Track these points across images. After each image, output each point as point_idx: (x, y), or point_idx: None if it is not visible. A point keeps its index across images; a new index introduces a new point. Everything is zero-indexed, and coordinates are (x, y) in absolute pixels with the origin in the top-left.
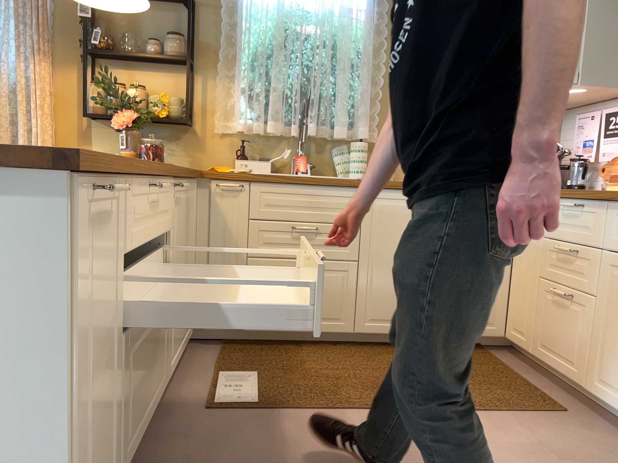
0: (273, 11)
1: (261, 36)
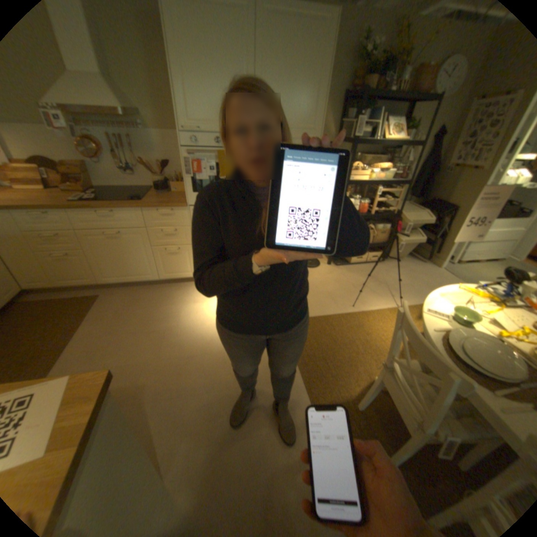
0: None
1: None
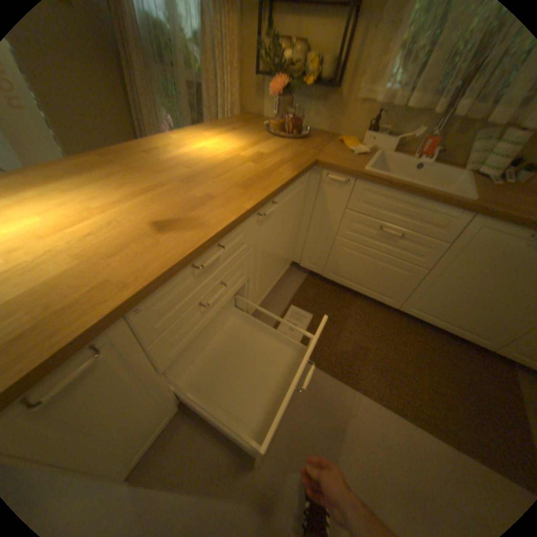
0: None
1: None
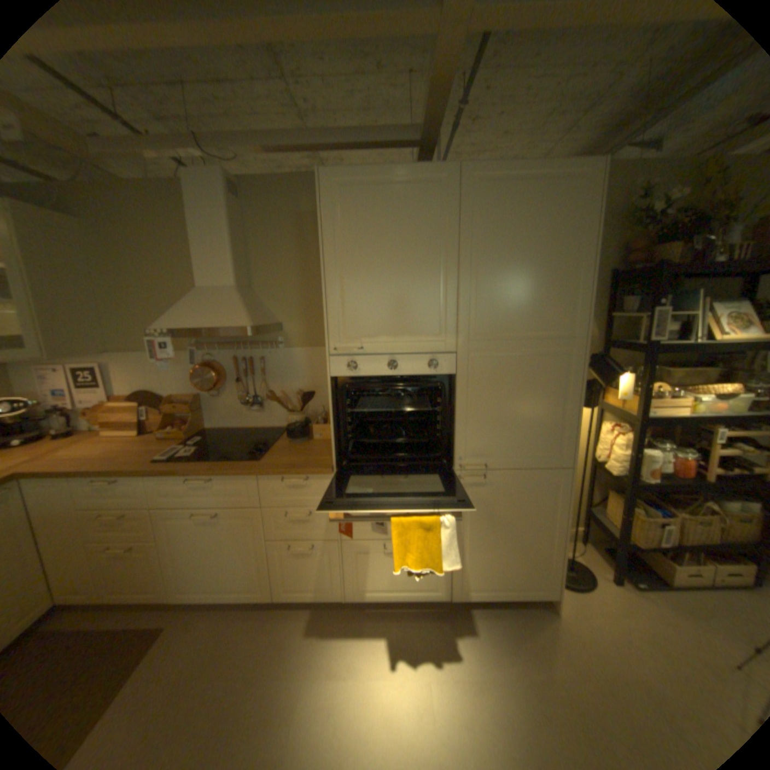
0: None
1: None
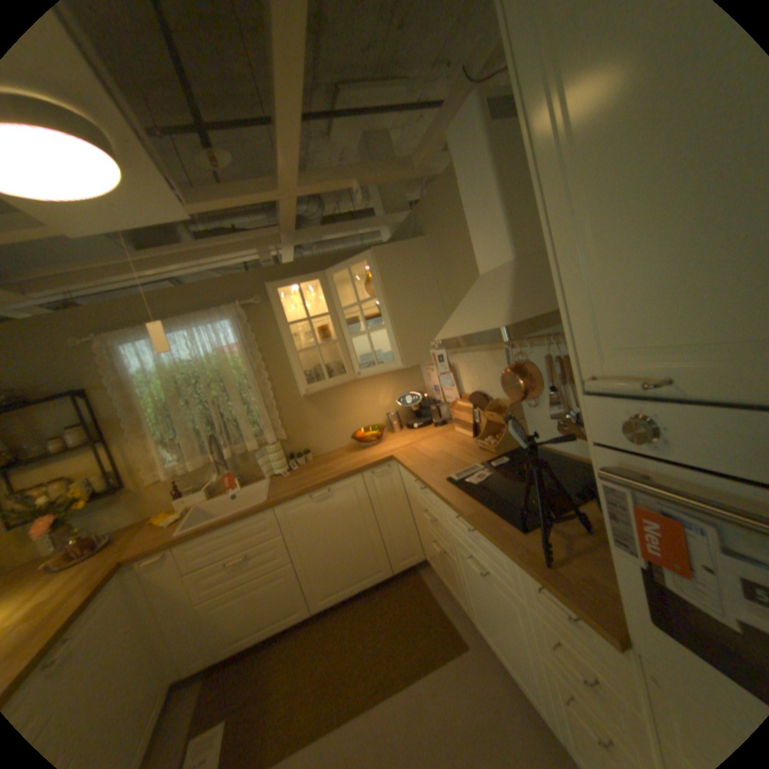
0: (158, 372)
1: (152, 398)
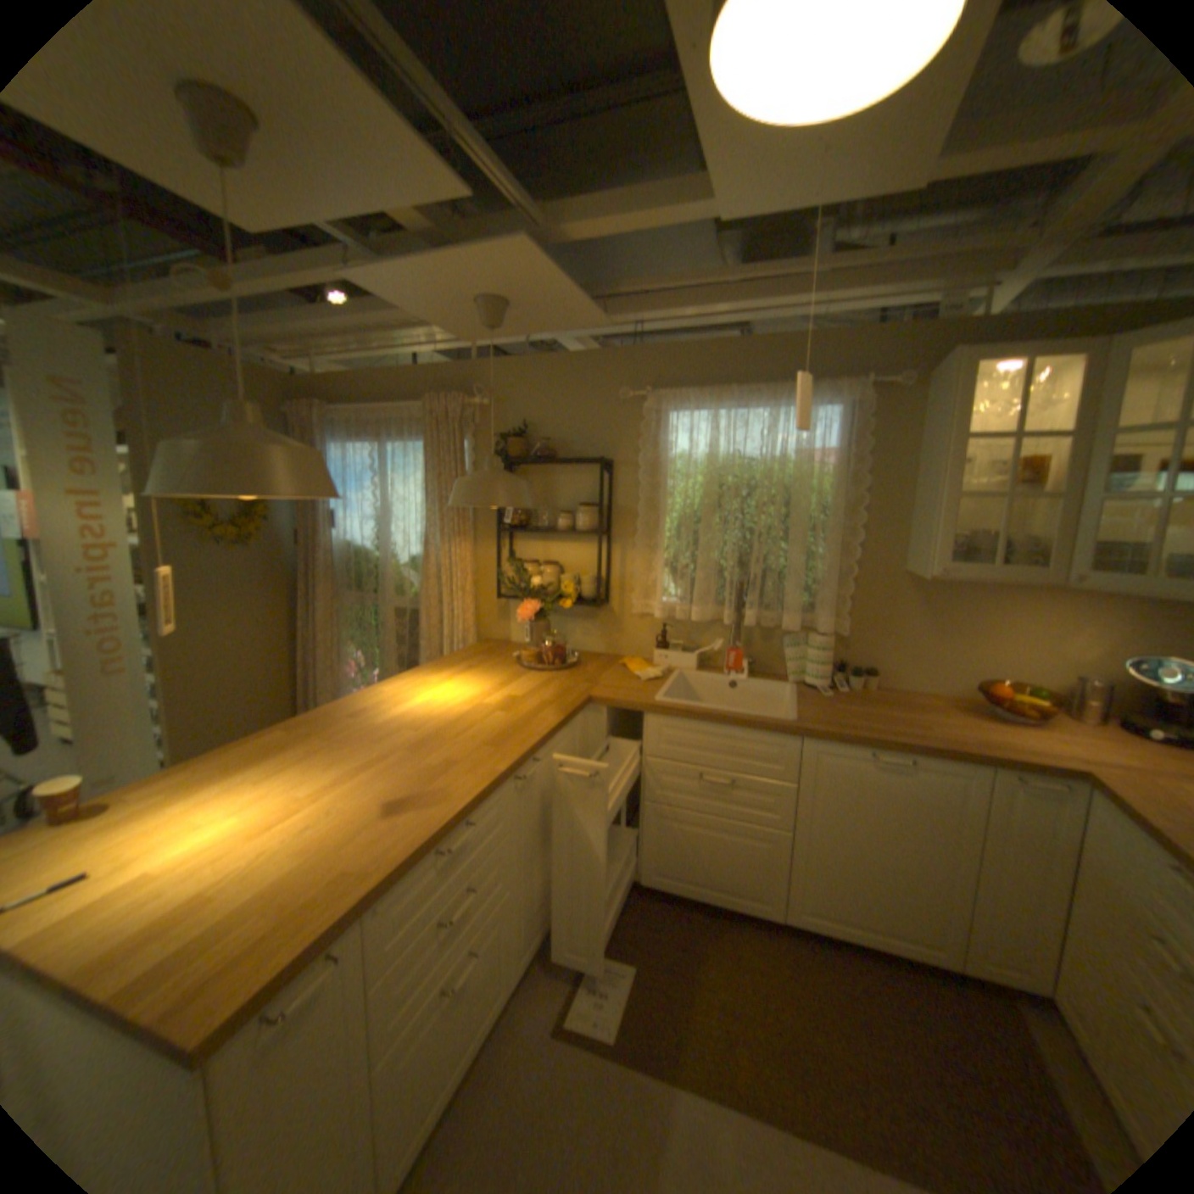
0: (704, 465)
1: (685, 499)
